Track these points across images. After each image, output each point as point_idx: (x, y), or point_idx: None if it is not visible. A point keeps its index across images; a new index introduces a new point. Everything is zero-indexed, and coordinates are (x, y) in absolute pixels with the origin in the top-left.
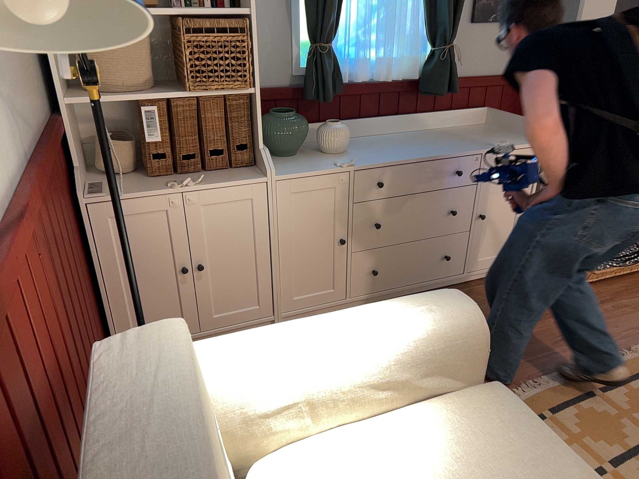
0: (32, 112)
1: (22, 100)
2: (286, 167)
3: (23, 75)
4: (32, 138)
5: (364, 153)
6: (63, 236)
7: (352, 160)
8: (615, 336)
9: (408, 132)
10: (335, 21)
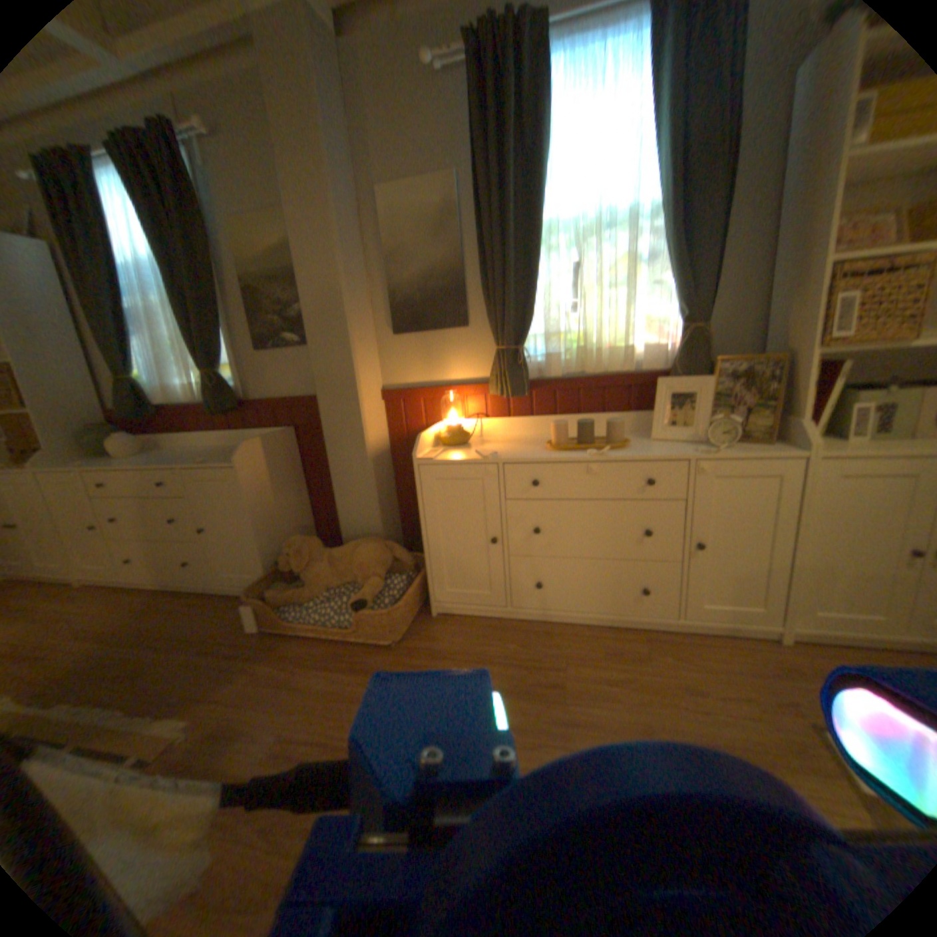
0: None
1: None
2: (62, 466)
3: None
4: None
5: (127, 461)
6: None
7: (85, 464)
8: (168, 697)
9: (220, 447)
10: (117, 361)
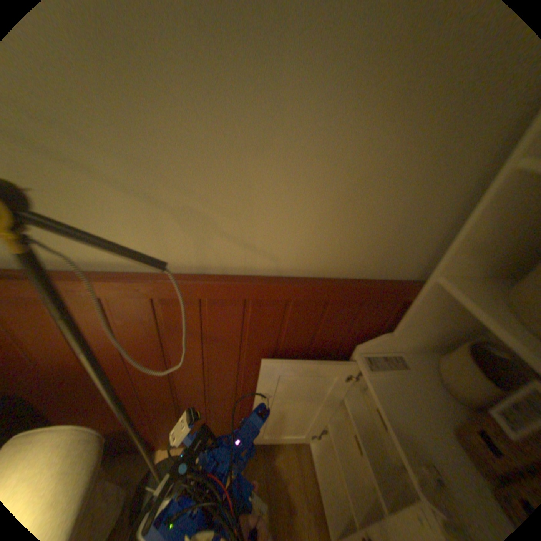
0: (327, 252)
1: (290, 230)
2: None
3: (340, 212)
4: (282, 267)
5: None
6: (267, 349)
7: None
8: None
9: None
10: None
